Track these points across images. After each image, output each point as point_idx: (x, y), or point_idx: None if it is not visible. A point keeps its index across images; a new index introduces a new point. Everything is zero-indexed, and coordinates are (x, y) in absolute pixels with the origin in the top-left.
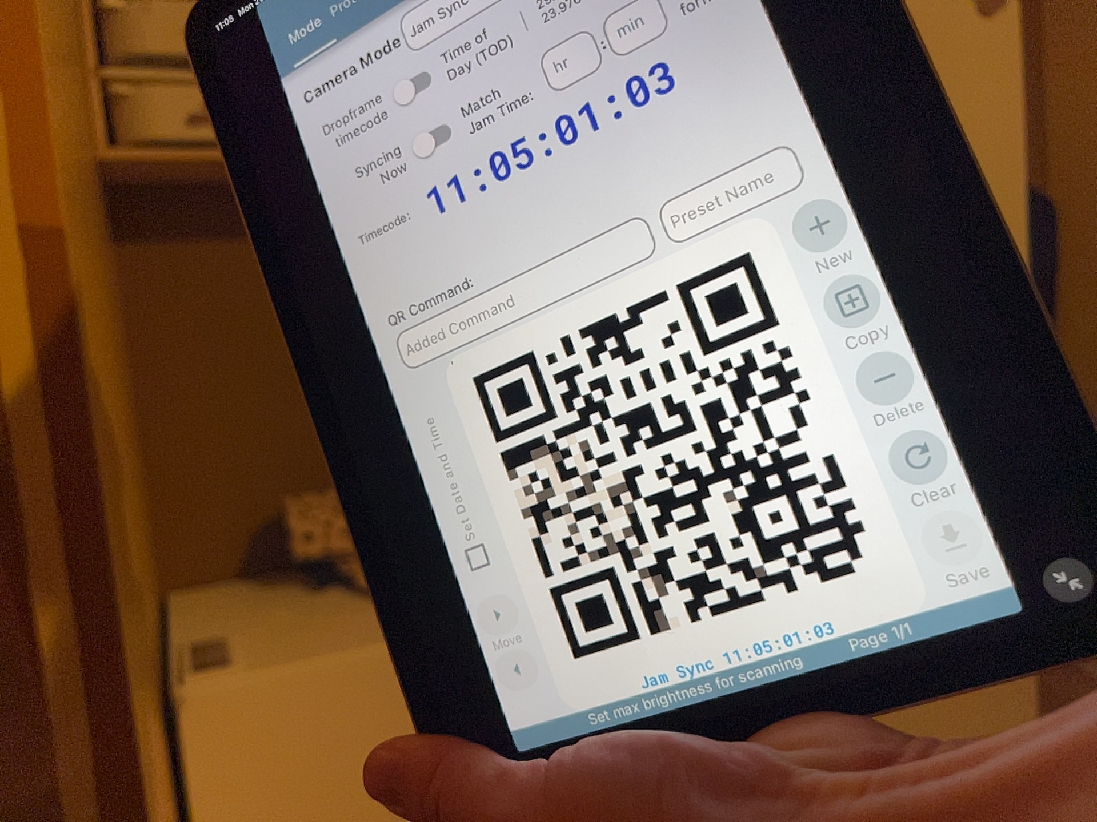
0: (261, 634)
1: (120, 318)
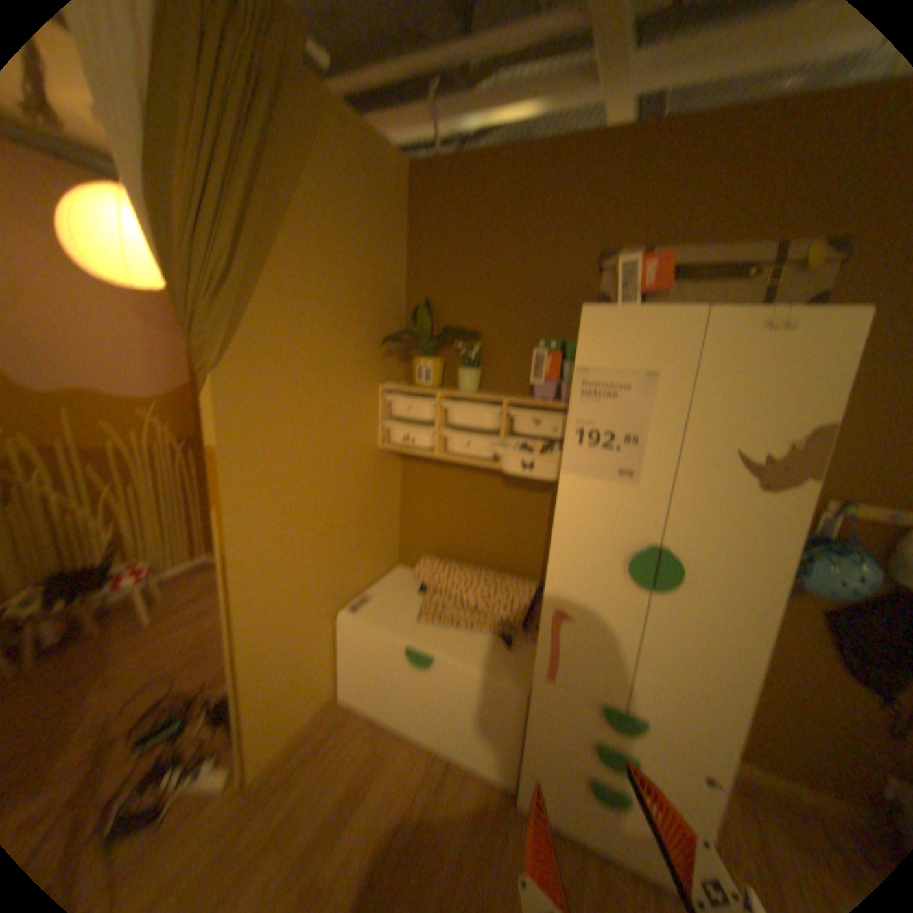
0: (384, 600)
1: (393, 484)
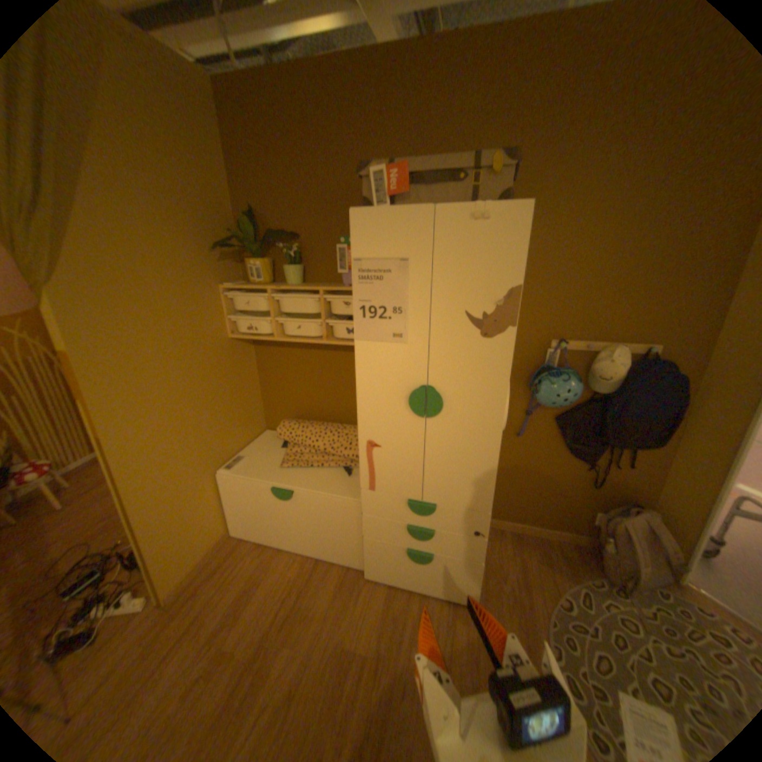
0: (254, 458)
1: (249, 367)
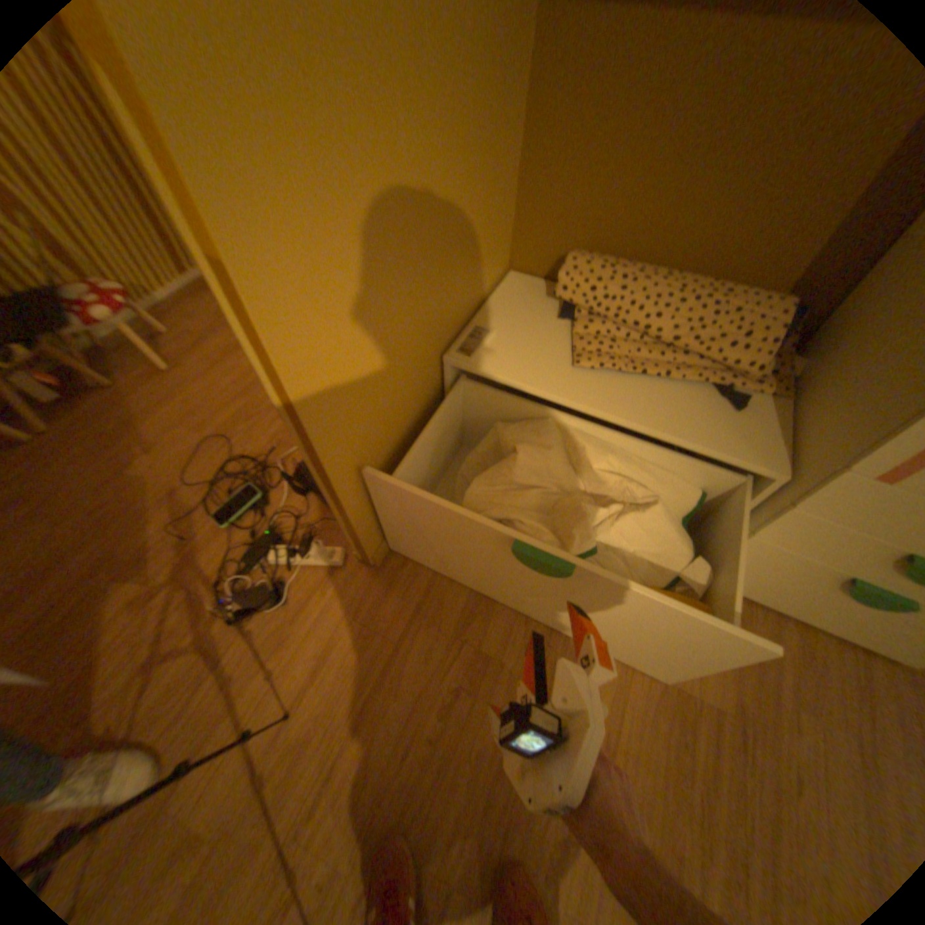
0: (508, 334)
1: (518, 82)
